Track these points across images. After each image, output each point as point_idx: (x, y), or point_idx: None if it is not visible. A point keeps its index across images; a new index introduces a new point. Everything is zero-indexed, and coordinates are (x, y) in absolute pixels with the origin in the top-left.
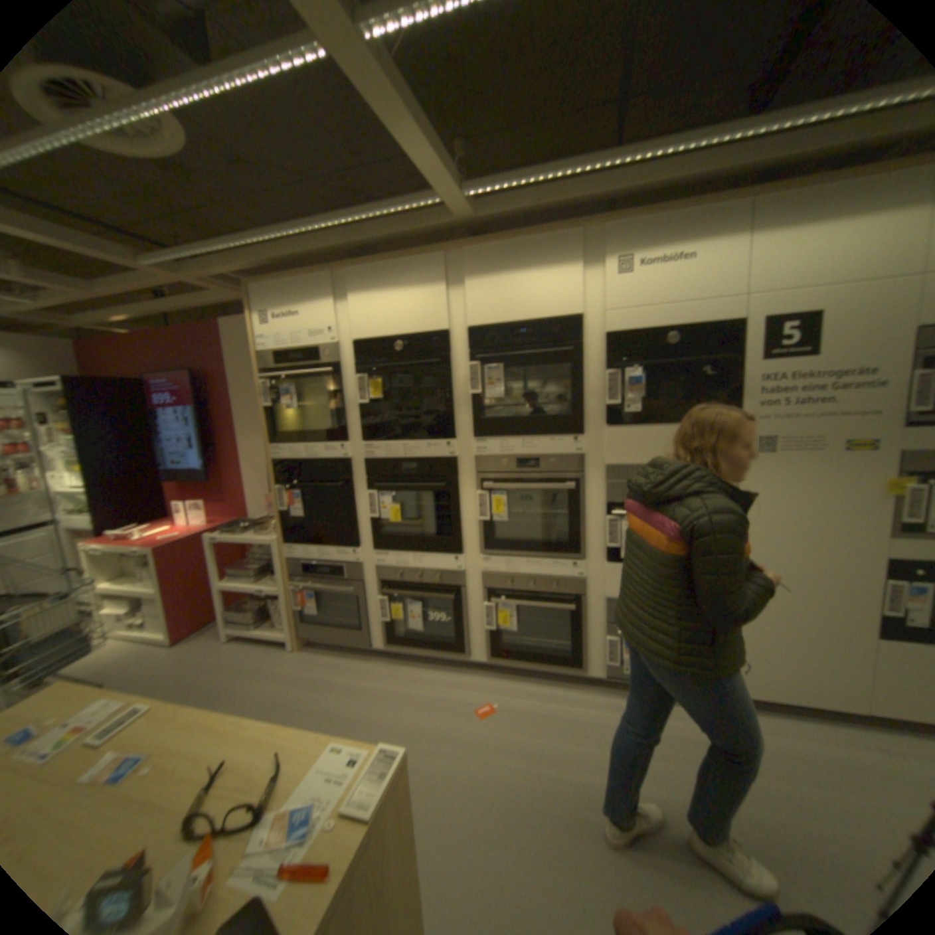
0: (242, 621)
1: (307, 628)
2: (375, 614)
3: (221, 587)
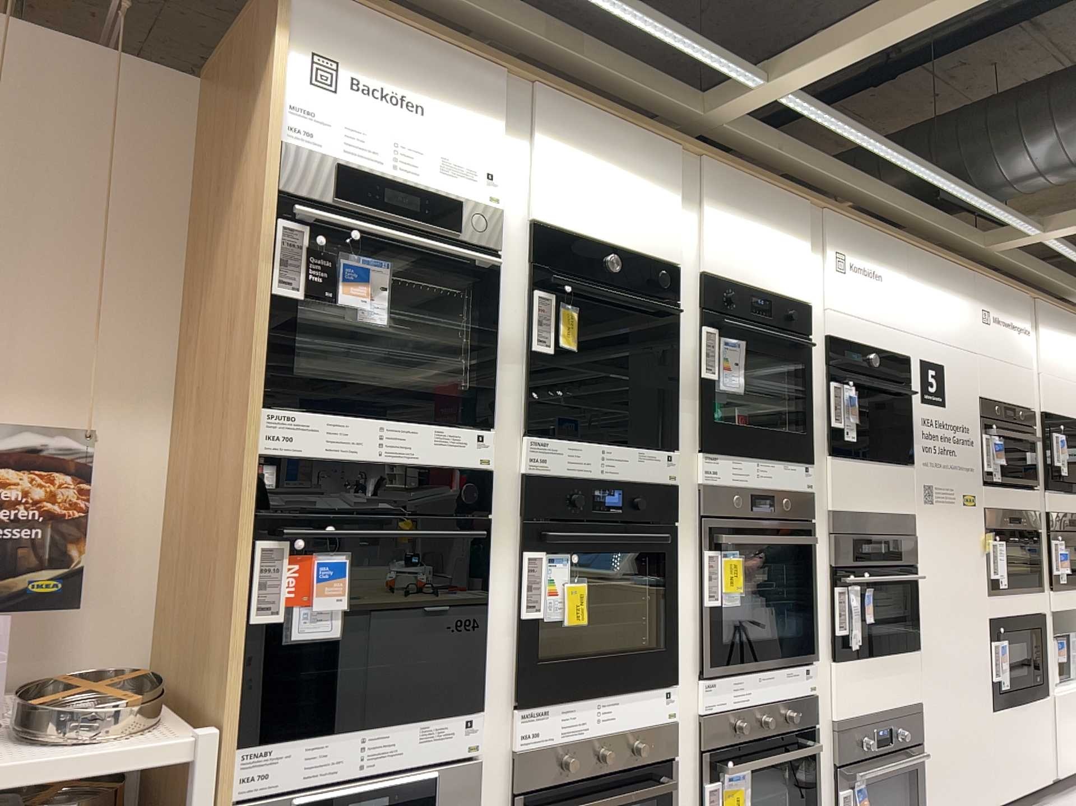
0: None
1: None
2: None
3: None
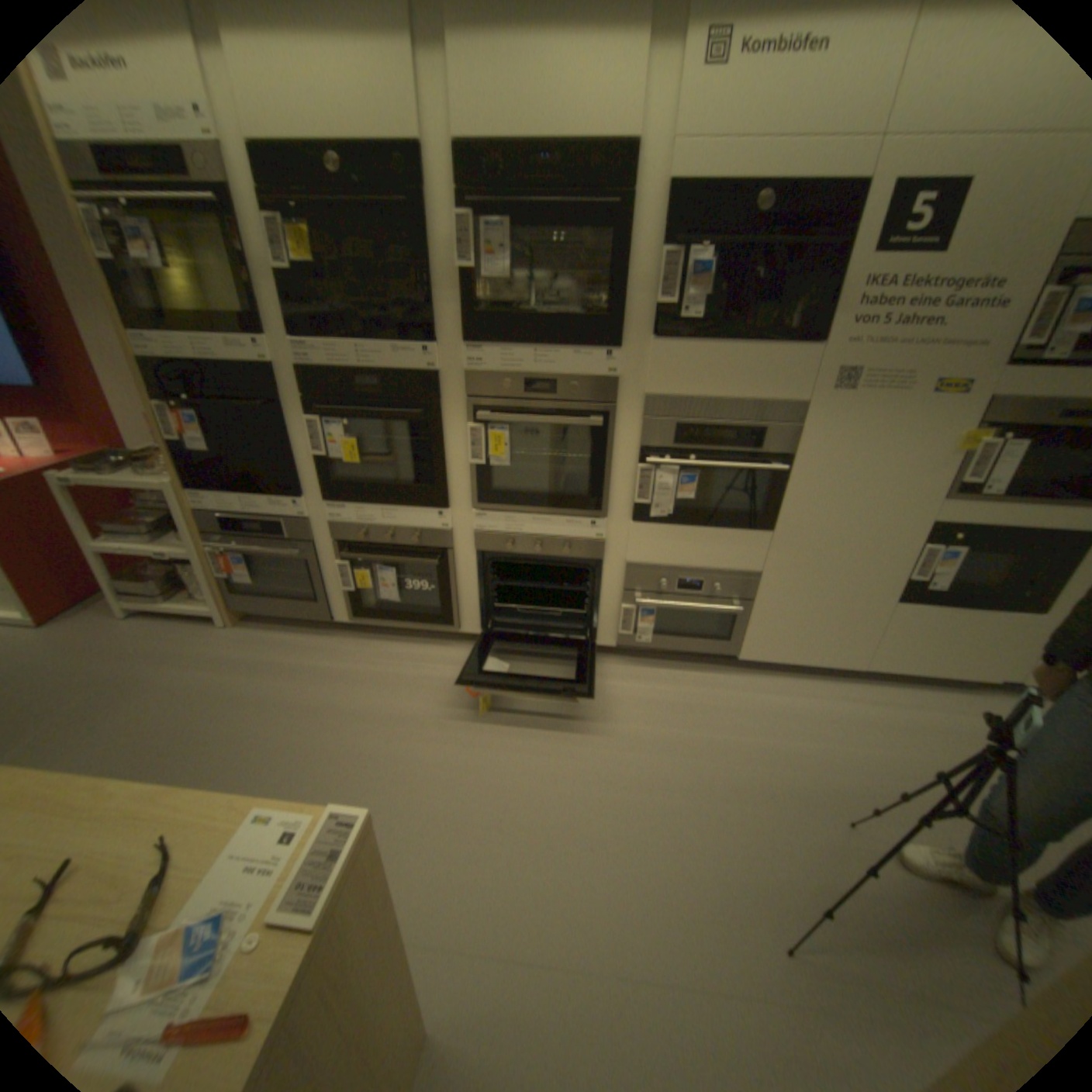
0: (143, 591)
1: (241, 599)
2: (333, 582)
3: (97, 549)
